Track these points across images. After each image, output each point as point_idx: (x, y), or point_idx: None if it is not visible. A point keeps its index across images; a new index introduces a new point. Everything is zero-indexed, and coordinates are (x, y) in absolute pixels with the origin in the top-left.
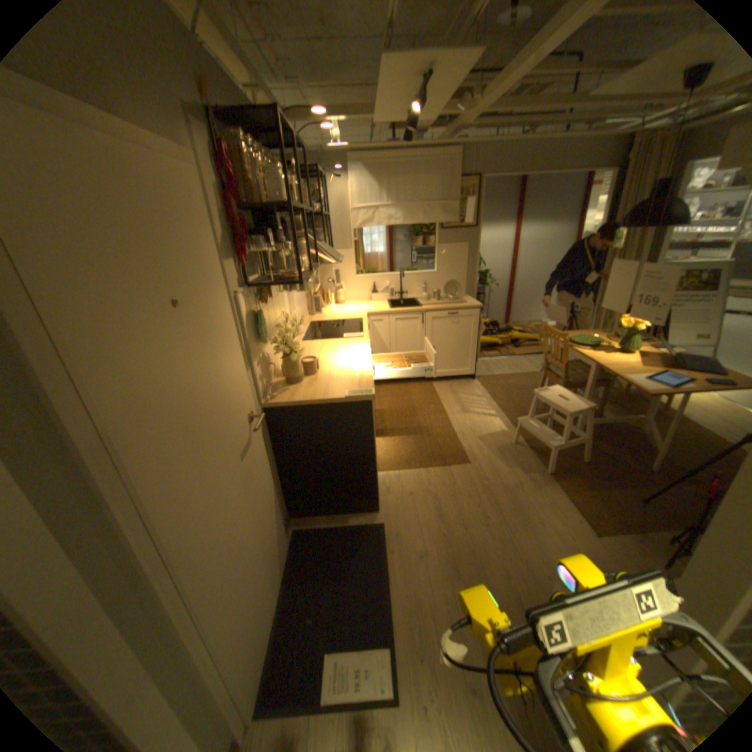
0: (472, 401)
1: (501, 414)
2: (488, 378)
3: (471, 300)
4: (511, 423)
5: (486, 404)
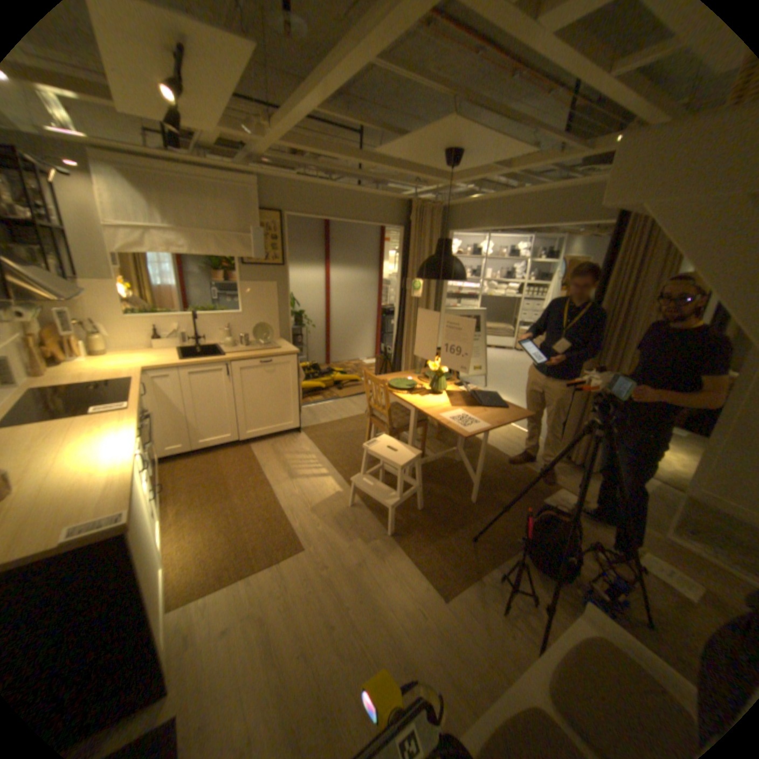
0: (301, 459)
1: (334, 469)
2: (316, 427)
3: (288, 343)
4: (346, 479)
5: (317, 461)
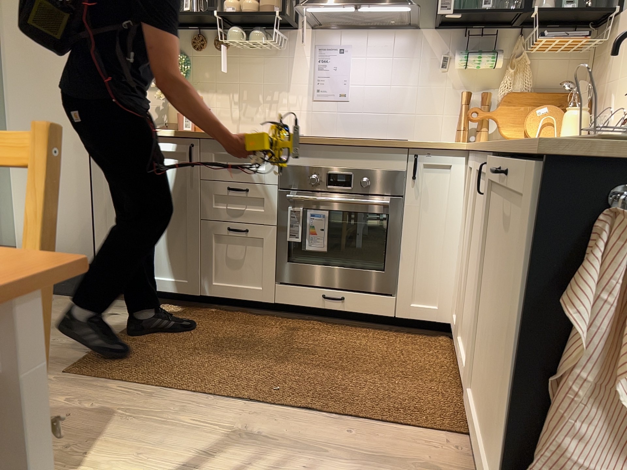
0: None
1: None
2: None
3: None
4: None
5: None
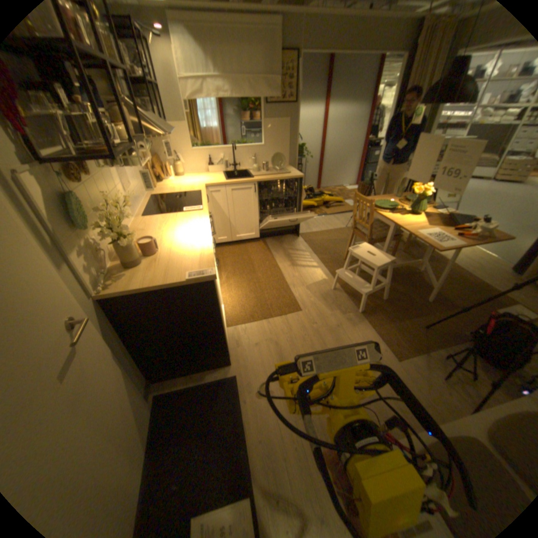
0: (299, 254)
1: (322, 264)
2: (309, 234)
3: (294, 170)
4: (330, 272)
5: (310, 257)
